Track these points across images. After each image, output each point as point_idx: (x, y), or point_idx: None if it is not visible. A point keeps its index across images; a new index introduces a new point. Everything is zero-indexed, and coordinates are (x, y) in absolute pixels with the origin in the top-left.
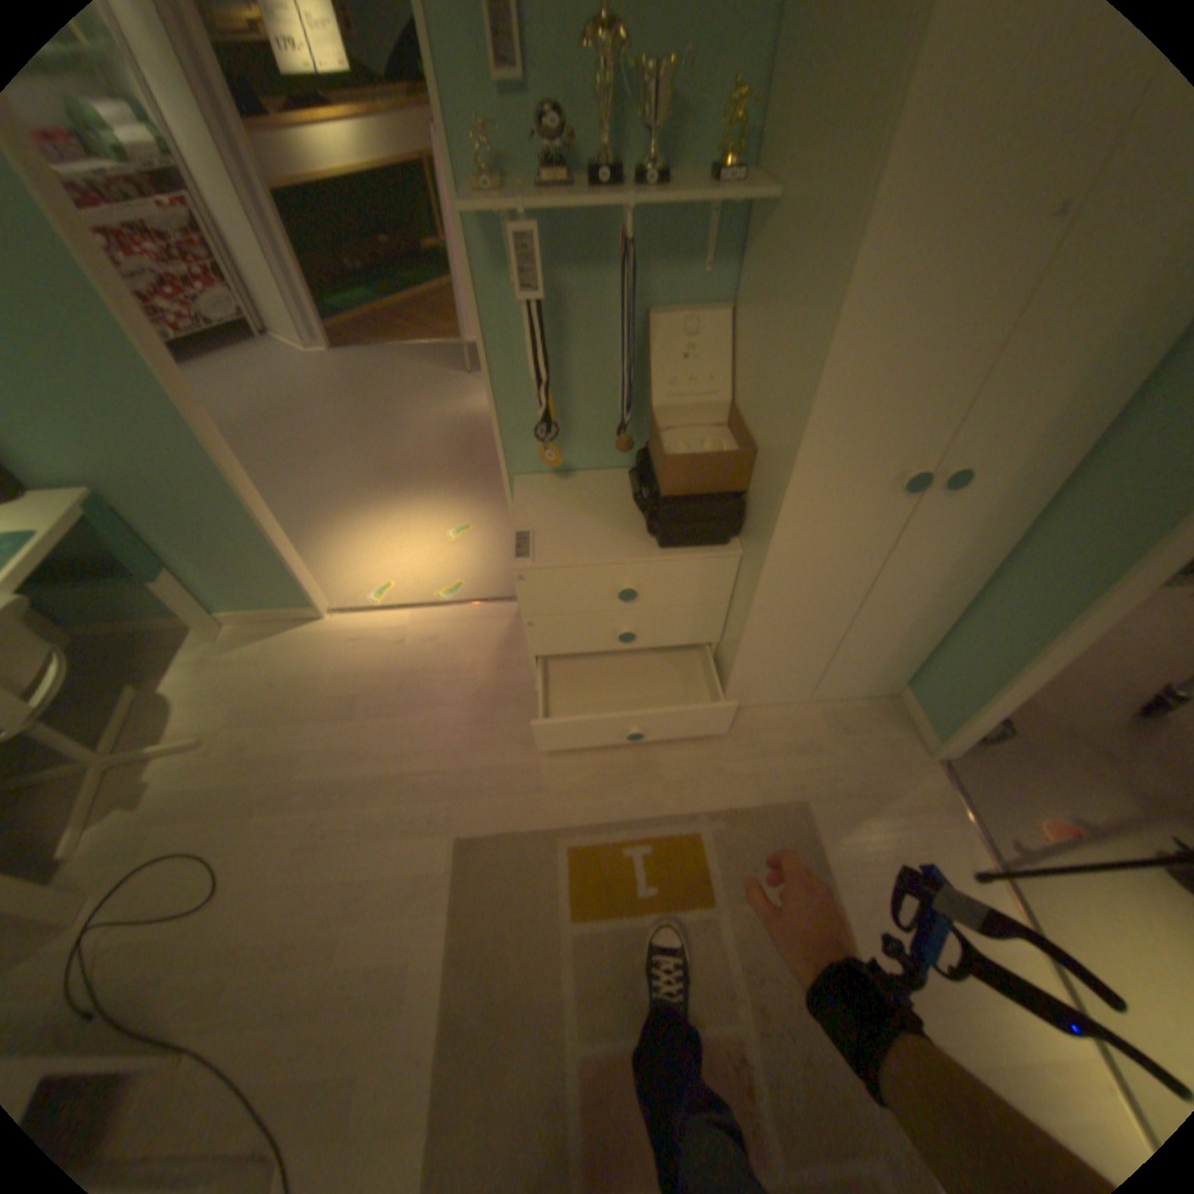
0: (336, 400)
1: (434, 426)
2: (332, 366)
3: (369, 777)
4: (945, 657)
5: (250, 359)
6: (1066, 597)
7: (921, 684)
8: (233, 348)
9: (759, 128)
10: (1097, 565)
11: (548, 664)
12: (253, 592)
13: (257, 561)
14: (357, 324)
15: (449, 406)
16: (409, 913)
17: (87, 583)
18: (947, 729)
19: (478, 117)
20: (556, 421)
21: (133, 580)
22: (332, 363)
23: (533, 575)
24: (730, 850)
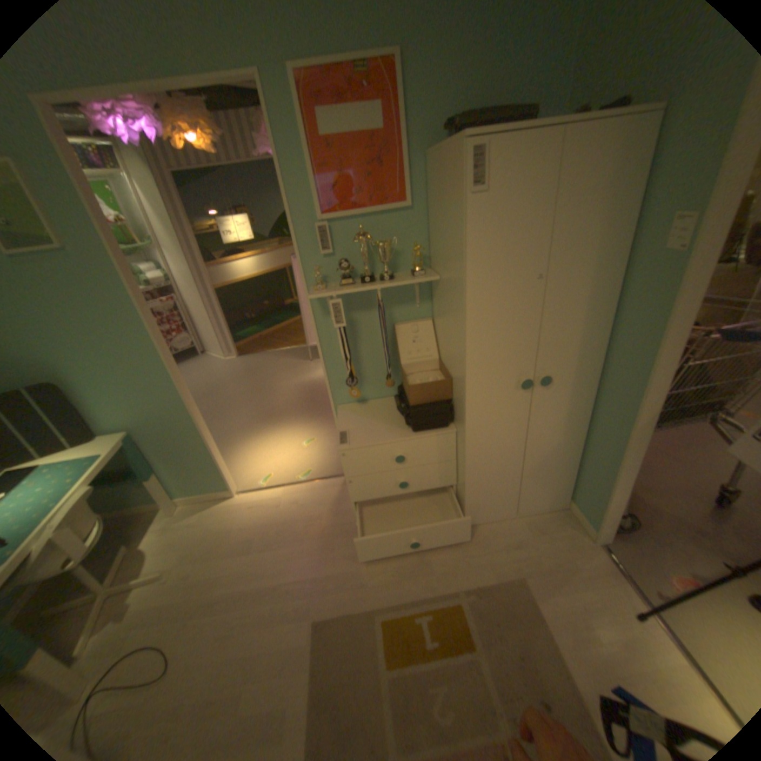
0: (242, 381)
1: (294, 388)
2: (239, 364)
3: (260, 589)
4: (584, 479)
5: (197, 365)
6: (621, 433)
7: (579, 499)
8: (188, 361)
9: (428, 255)
10: (627, 414)
11: (362, 508)
12: (197, 484)
13: (202, 465)
14: (253, 342)
15: (302, 378)
16: (285, 674)
17: (110, 487)
18: (598, 524)
19: (316, 265)
20: (357, 376)
21: (135, 482)
22: (240, 363)
23: (350, 453)
24: (481, 614)
